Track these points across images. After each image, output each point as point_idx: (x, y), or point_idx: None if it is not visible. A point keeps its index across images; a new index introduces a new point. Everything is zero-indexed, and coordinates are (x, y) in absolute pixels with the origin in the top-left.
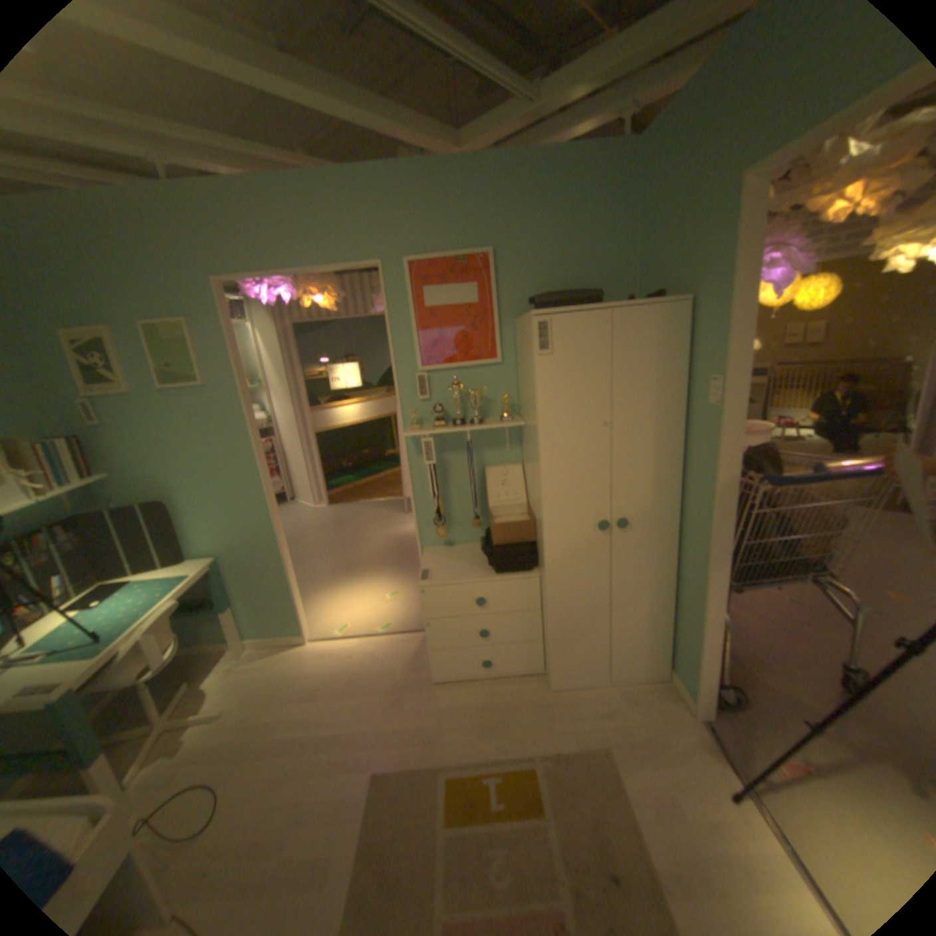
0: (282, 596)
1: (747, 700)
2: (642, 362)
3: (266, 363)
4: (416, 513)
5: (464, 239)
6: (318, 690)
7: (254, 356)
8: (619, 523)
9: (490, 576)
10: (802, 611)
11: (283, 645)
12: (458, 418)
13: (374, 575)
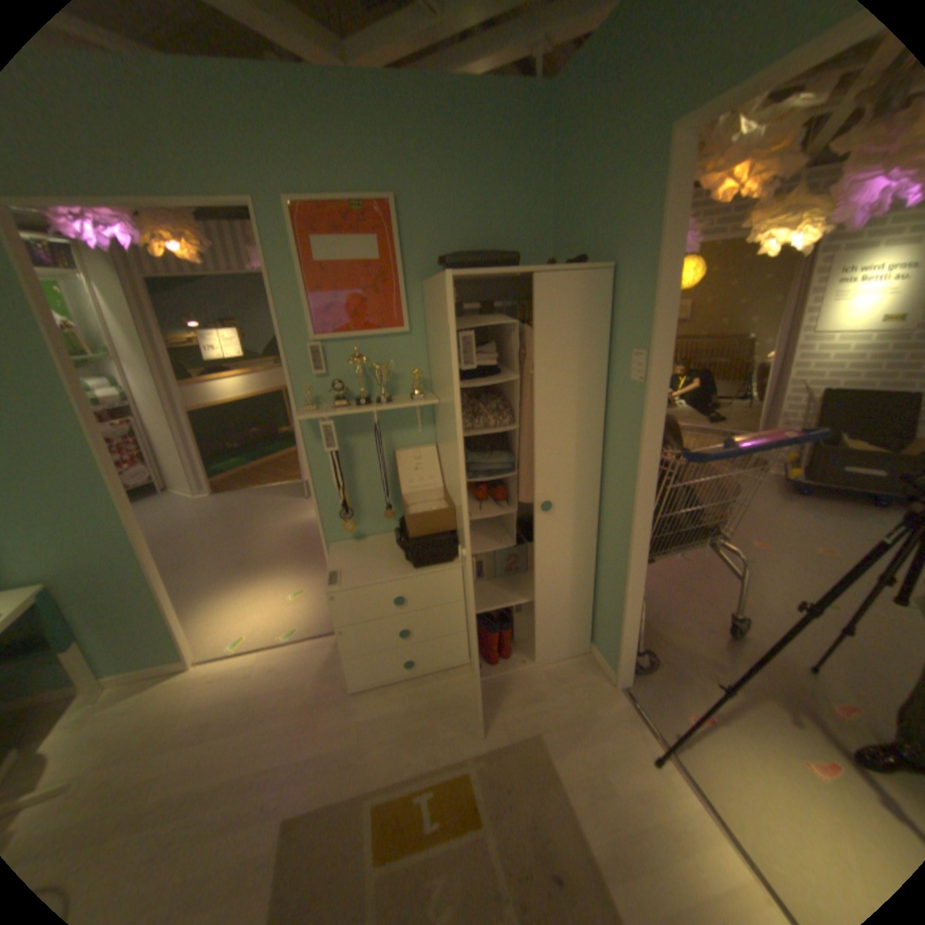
0: (151, 618)
1: (656, 660)
2: (564, 334)
3: (111, 327)
4: (318, 507)
5: (358, 180)
6: (207, 726)
7: (93, 318)
8: (543, 506)
9: (408, 572)
10: (691, 567)
11: (157, 676)
12: (362, 396)
13: (272, 574)
